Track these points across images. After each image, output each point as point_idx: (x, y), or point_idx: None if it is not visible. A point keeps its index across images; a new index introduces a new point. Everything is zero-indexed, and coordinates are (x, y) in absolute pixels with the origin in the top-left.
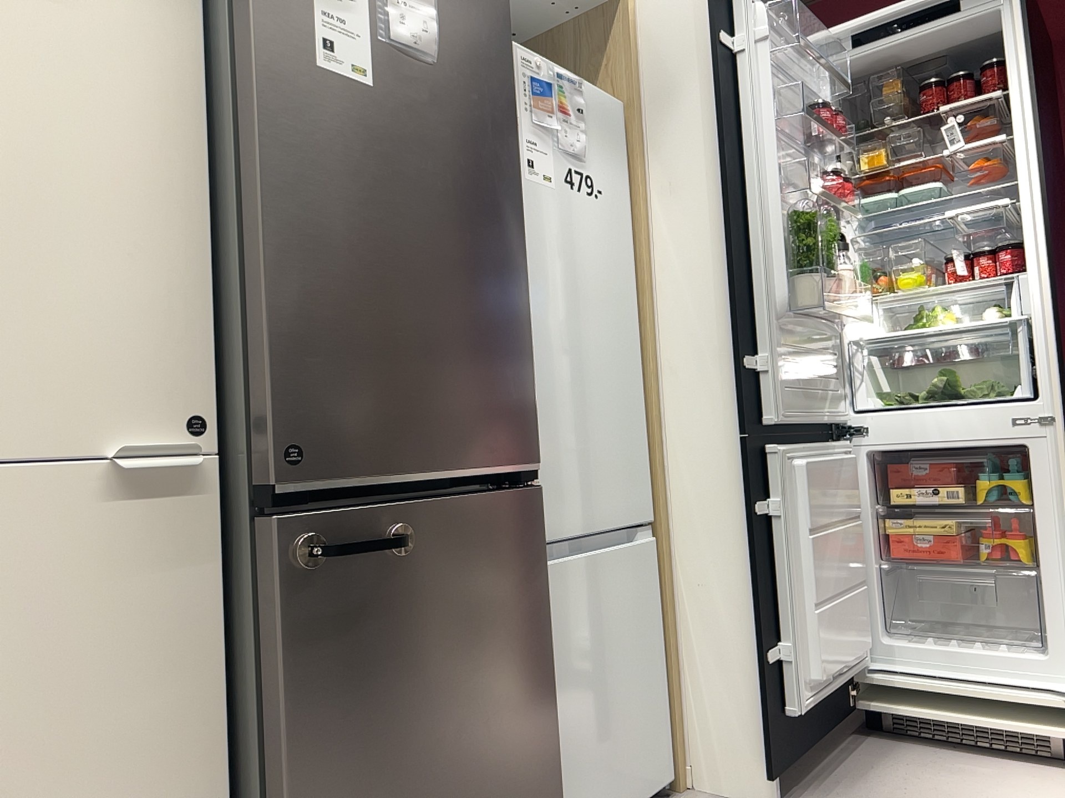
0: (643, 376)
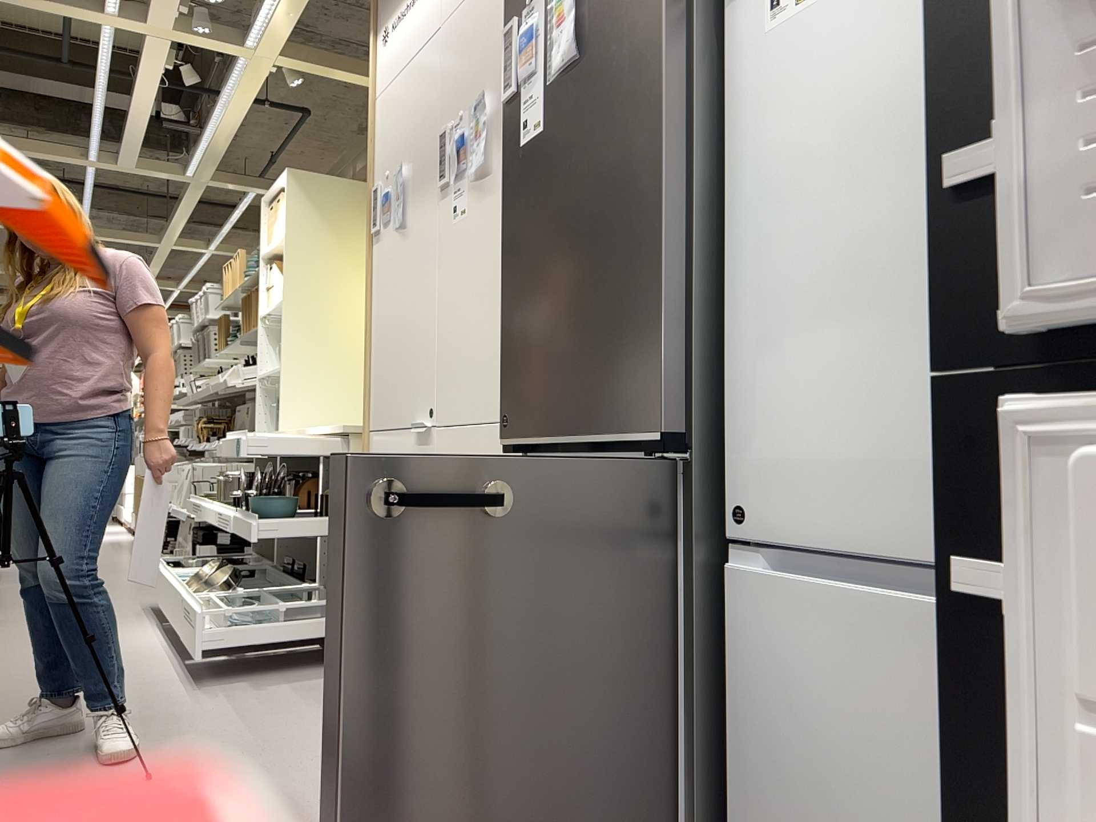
0: None
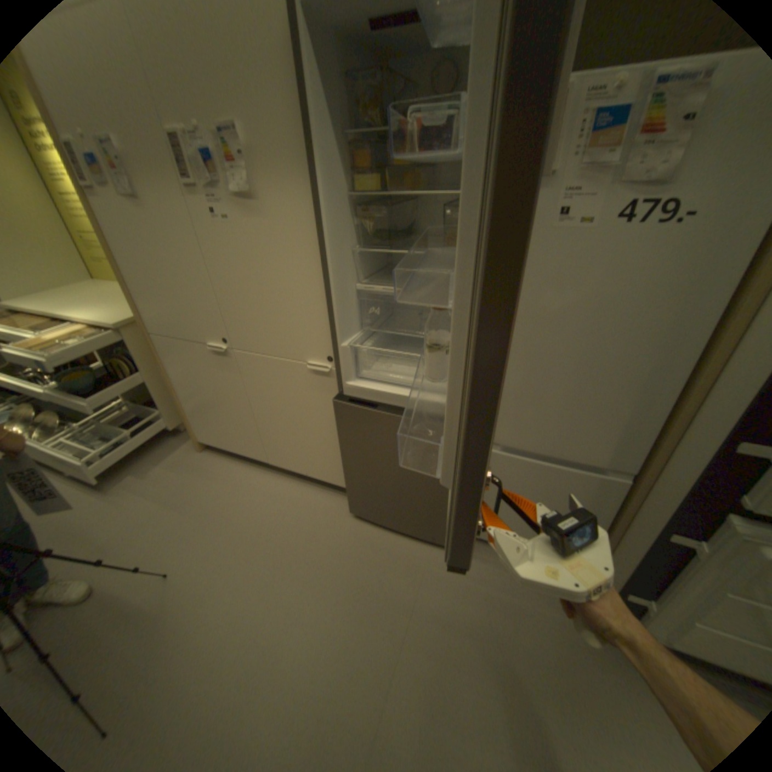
0: (692, 382)
